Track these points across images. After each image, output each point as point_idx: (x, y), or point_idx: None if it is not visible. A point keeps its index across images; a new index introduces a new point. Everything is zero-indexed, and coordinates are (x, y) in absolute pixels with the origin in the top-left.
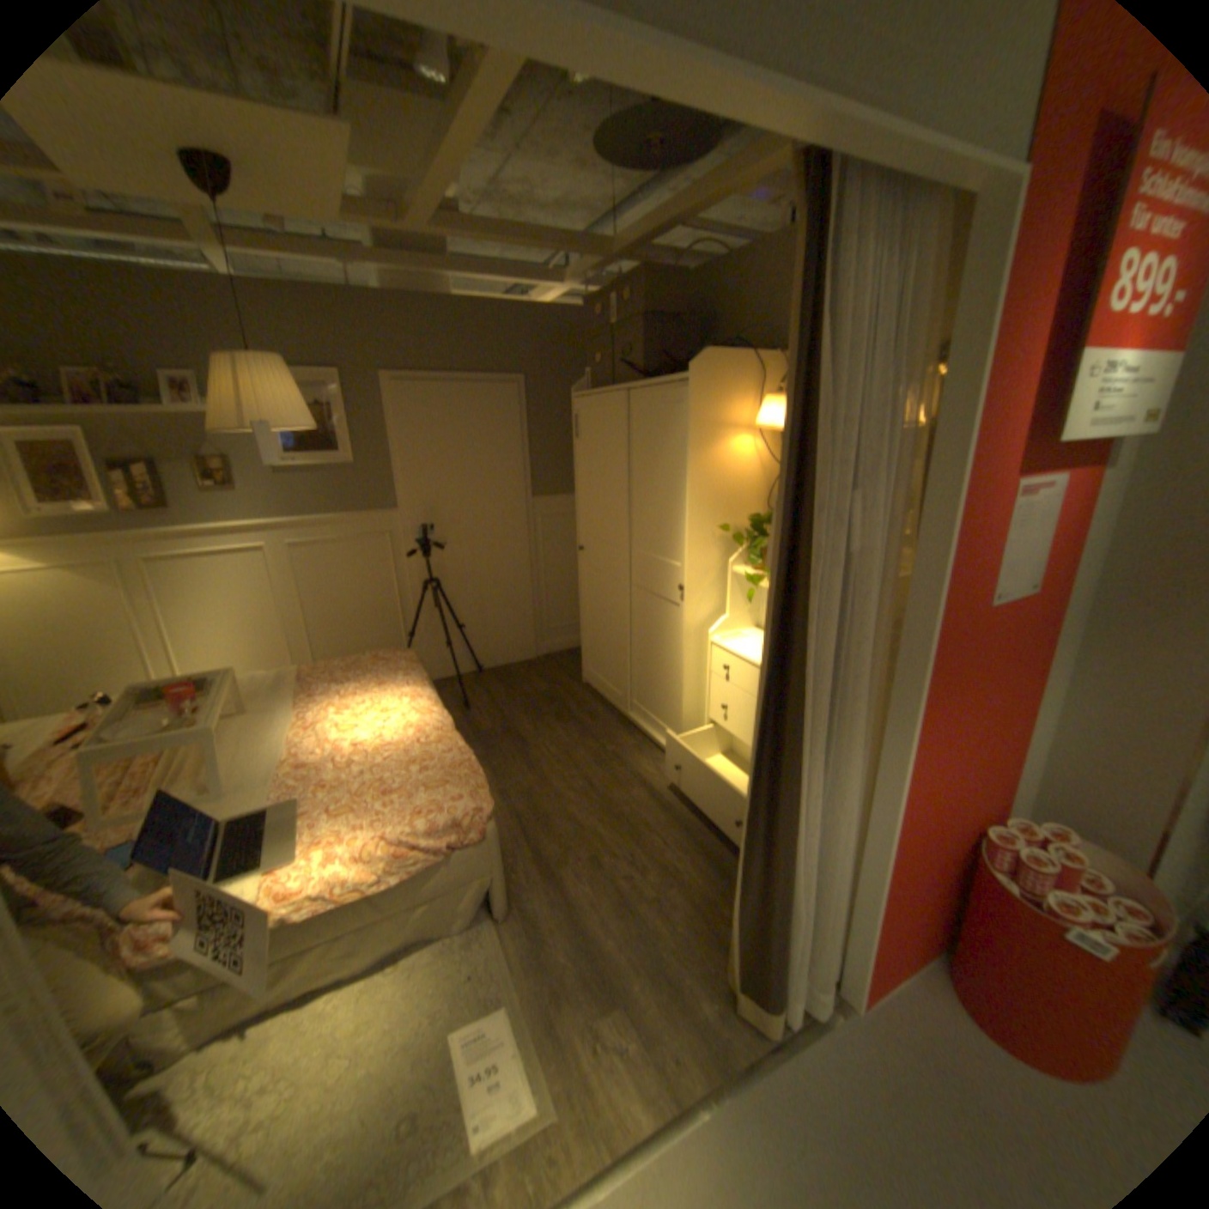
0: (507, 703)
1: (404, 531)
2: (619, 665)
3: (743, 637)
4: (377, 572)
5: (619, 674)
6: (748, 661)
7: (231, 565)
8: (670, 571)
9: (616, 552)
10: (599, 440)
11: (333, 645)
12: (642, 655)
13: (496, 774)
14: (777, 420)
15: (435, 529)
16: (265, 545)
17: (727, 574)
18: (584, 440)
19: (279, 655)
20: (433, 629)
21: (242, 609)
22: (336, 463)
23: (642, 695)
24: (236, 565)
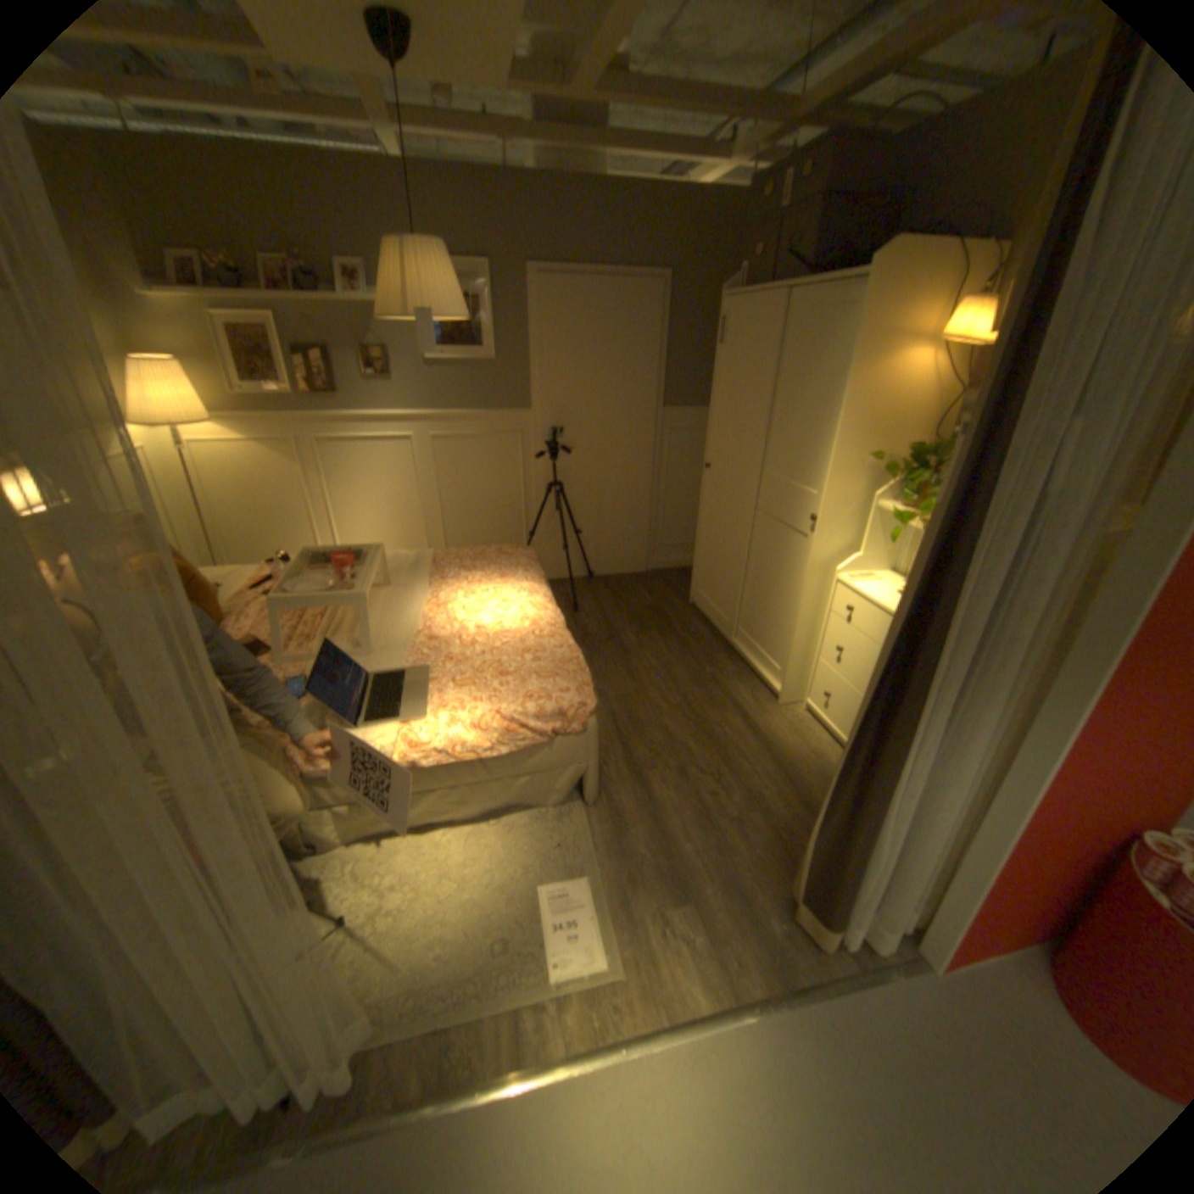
0: (613, 611)
1: (534, 432)
2: (729, 590)
3: (875, 578)
4: (506, 470)
5: (728, 599)
6: (878, 605)
7: (383, 451)
8: (804, 498)
9: (746, 472)
10: (746, 347)
11: (463, 535)
12: (756, 583)
13: (597, 675)
14: (971, 329)
15: (564, 432)
16: (412, 435)
17: (870, 508)
18: (729, 346)
19: (417, 538)
20: (552, 531)
21: (390, 493)
22: (479, 358)
23: (749, 623)
24: (388, 451)
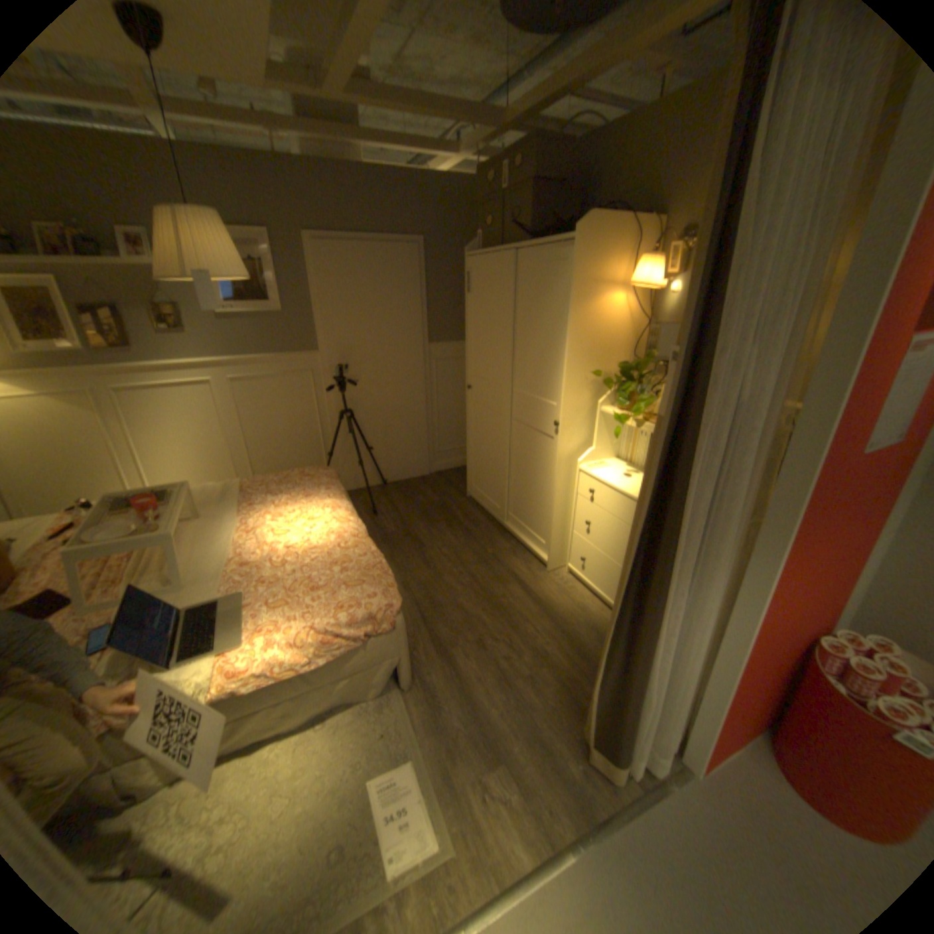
0: (406, 511)
1: (323, 369)
2: (498, 483)
3: (606, 465)
4: (302, 402)
5: (498, 491)
6: (612, 487)
7: (184, 395)
8: (547, 409)
9: (500, 391)
10: (488, 294)
11: (268, 461)
12: (518, 477)
13: (399, 569)
14: (649, 278)
15: (349, 368)
16: (211, 379)
17: (595, 412)
18: (475, 294)
19: (225, 468)
20: (347, 450)
21: (194, 431)
22: (267, 310)
23: (517, 508)
24: (188, 395)
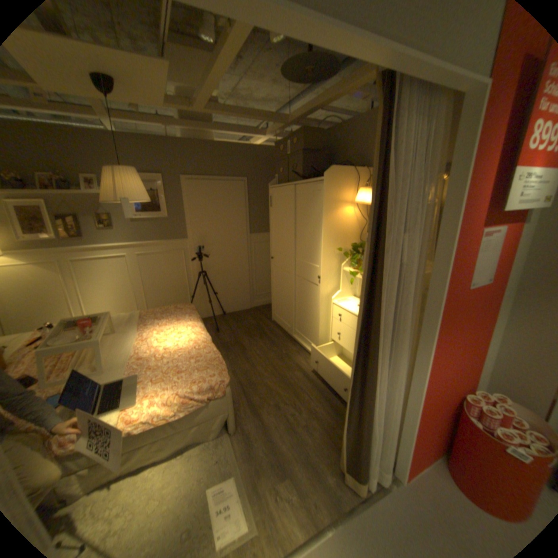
0: (236, 330)
1: (190, 249)
2: (289, 312)
3: (348, 300)
4: (177, 267)
5: (289, 317)
6: (350, 312)
7: (110, 264)
8: (314, 269)
9: (288, 260)
10: (281, 208)
11: (156, 301)
12: (300, 308)
13: (231, 363)
14: (365, 199)
15: (204, 248)
16: (126, 255)
17: (341, 271)
18: (274, 208)
19: (131, 305)
20: (203, 294)
21: (115, 284)
22: (159, 217)
23: (300, 327)
24: (112, 263)
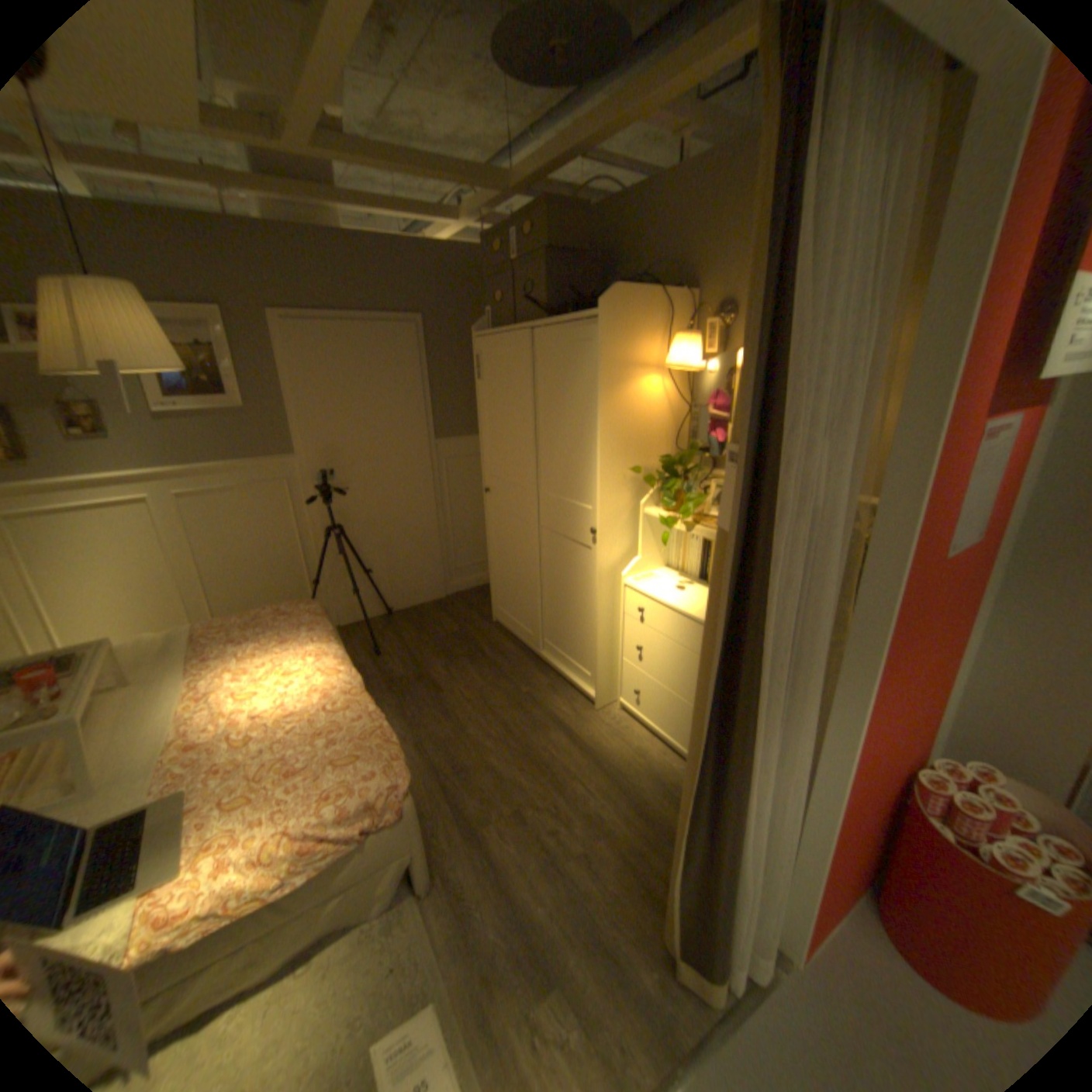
0: (418, 646)
1: (302, 476)
2: (529, 604)
3: (655, 577)
4: (275, 519)
5: (529, 613)
6: (664, 603)
7: (109, 519)
8: (581, 513)
9: (524, 494)
10: (502, 380)
11: (232, 596)
12: (553, 595)
13: (410, 724)
14: (686, 358)
15: (335, 473)
16: (147, 496)
17: (638, 515)
18: (486, 380)
19: (171, 610)
20: (339, 574)
21: (125, 565)
22: (223, 406)
23: (554, 634)
24: (115, 518)
